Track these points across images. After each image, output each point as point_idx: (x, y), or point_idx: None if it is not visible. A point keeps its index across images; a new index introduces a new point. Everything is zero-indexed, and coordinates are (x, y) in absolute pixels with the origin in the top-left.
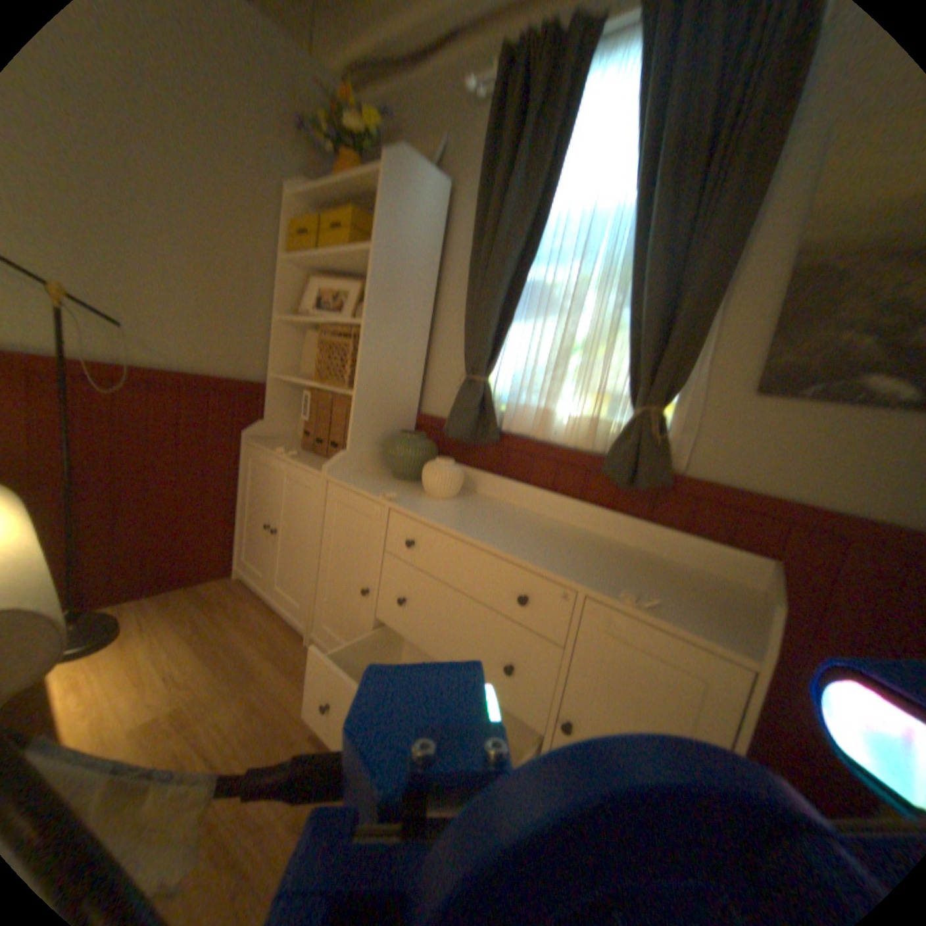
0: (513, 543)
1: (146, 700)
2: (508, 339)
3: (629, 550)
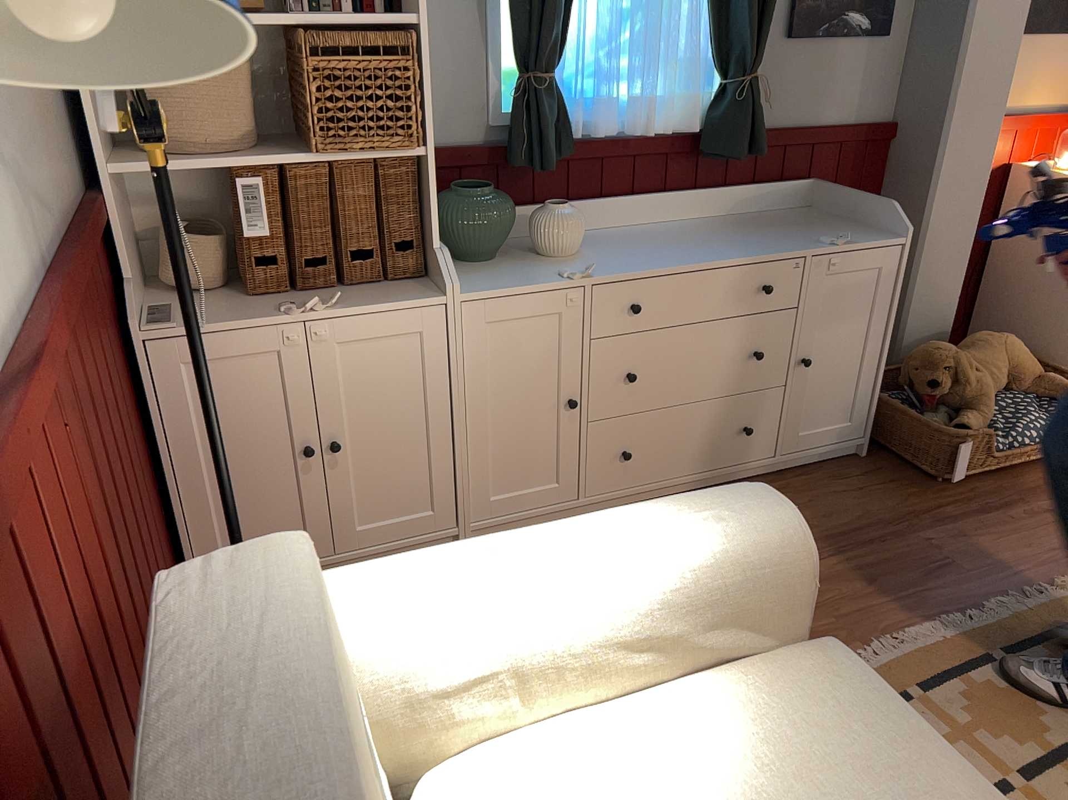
0: (721, 252)
1: None
2: (571, 12)
3: (730, 220)
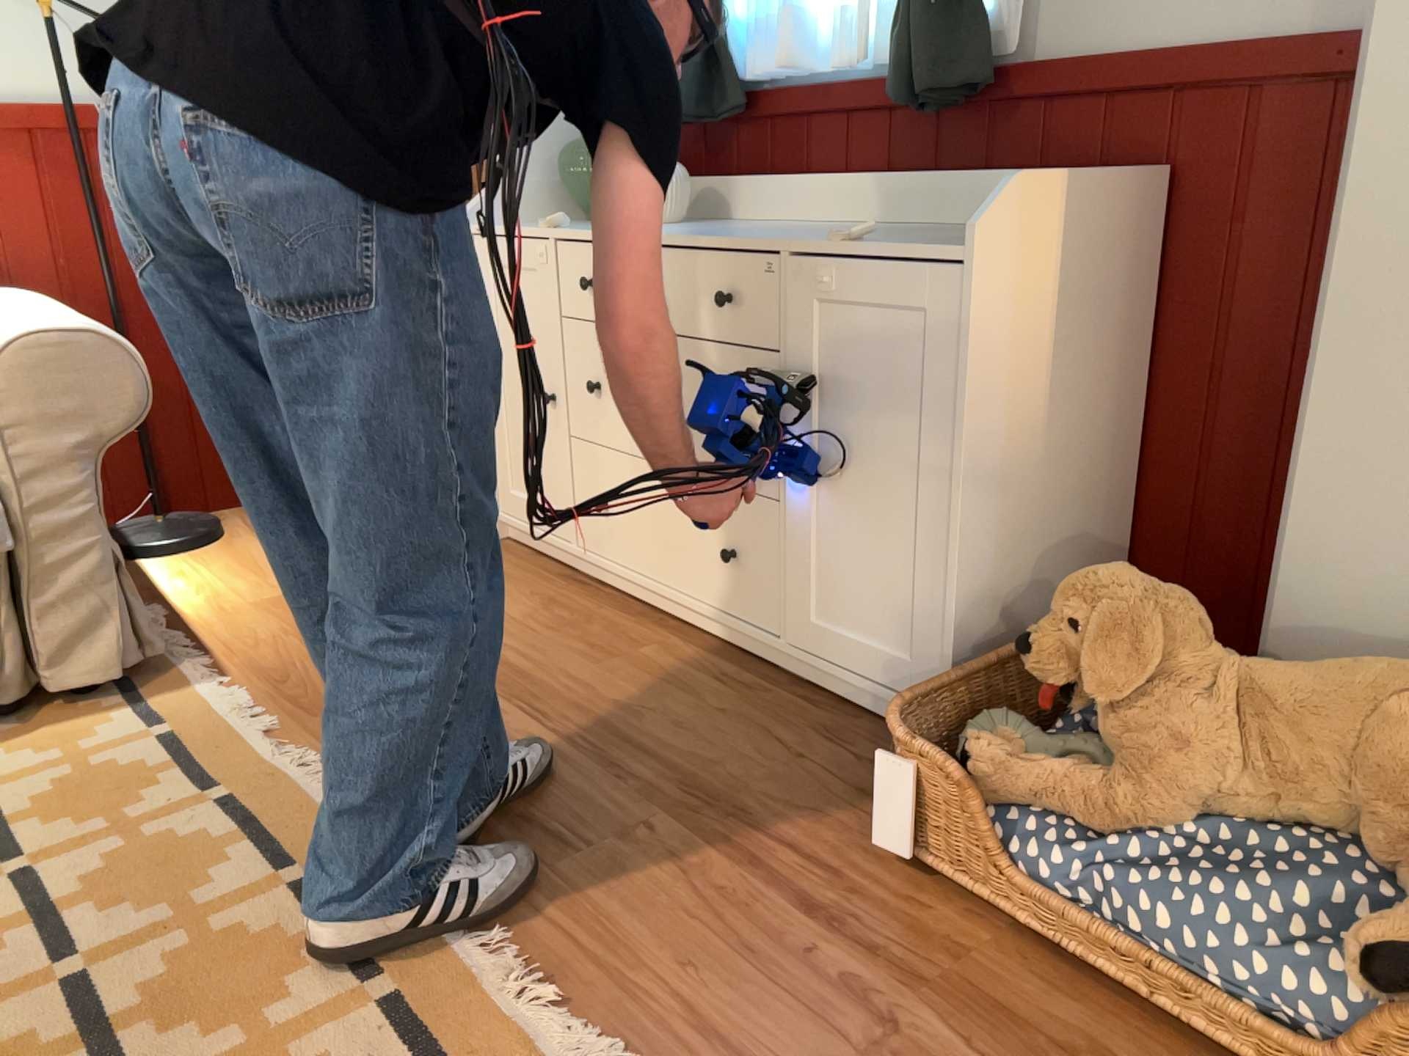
0: (717, 234)
1: (268, 583)
2: None
3: (939, 229)
